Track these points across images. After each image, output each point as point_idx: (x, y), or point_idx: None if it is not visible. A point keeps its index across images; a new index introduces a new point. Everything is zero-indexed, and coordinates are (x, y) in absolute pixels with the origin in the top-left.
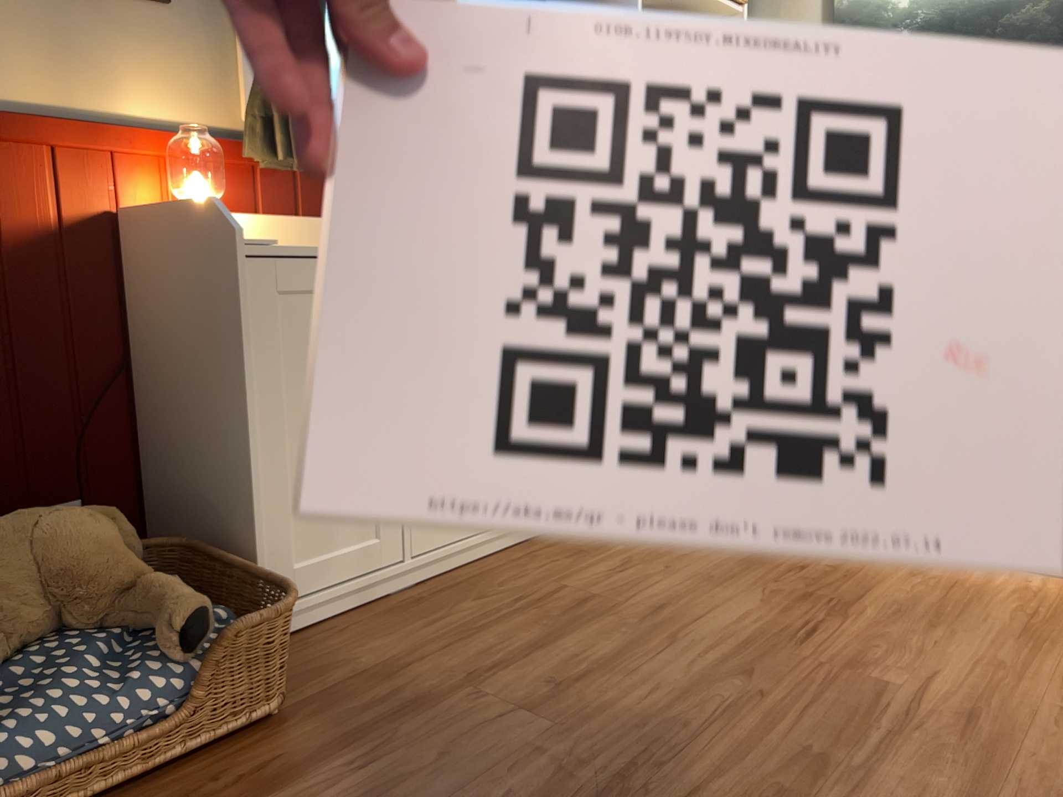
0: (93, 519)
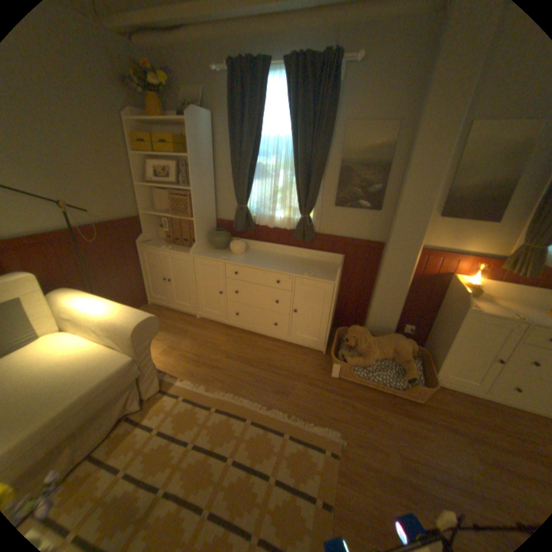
0: (408, 345)
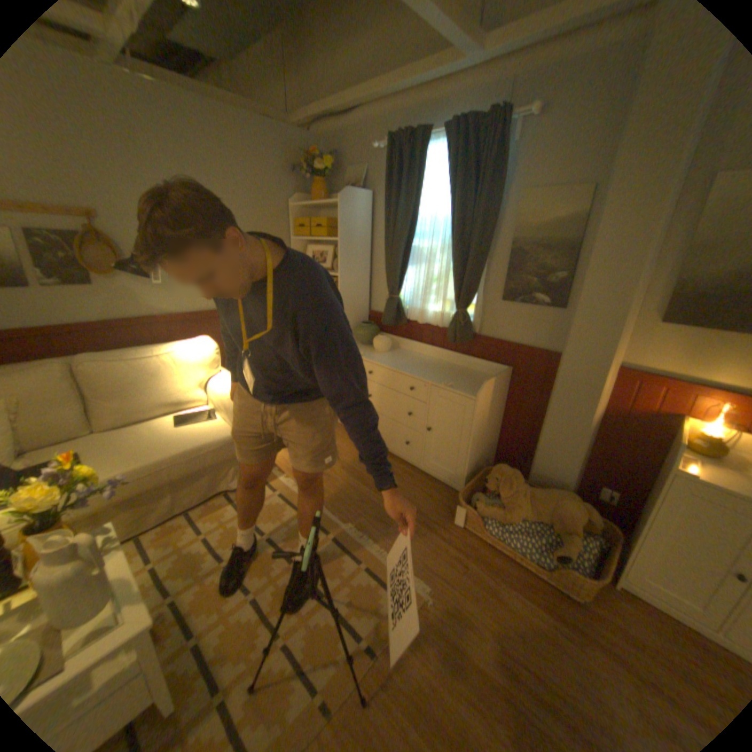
0: (579, 510)
